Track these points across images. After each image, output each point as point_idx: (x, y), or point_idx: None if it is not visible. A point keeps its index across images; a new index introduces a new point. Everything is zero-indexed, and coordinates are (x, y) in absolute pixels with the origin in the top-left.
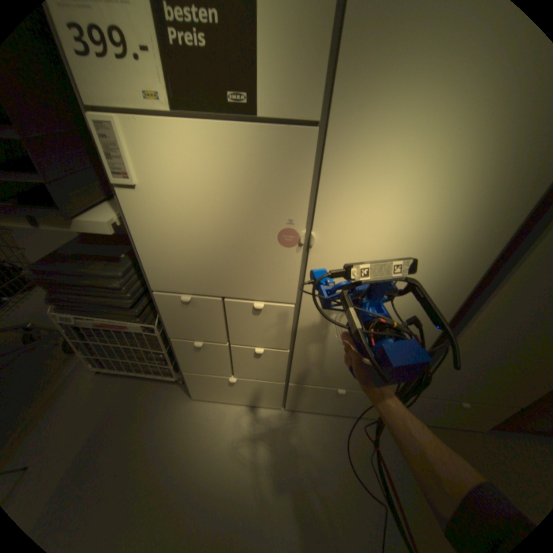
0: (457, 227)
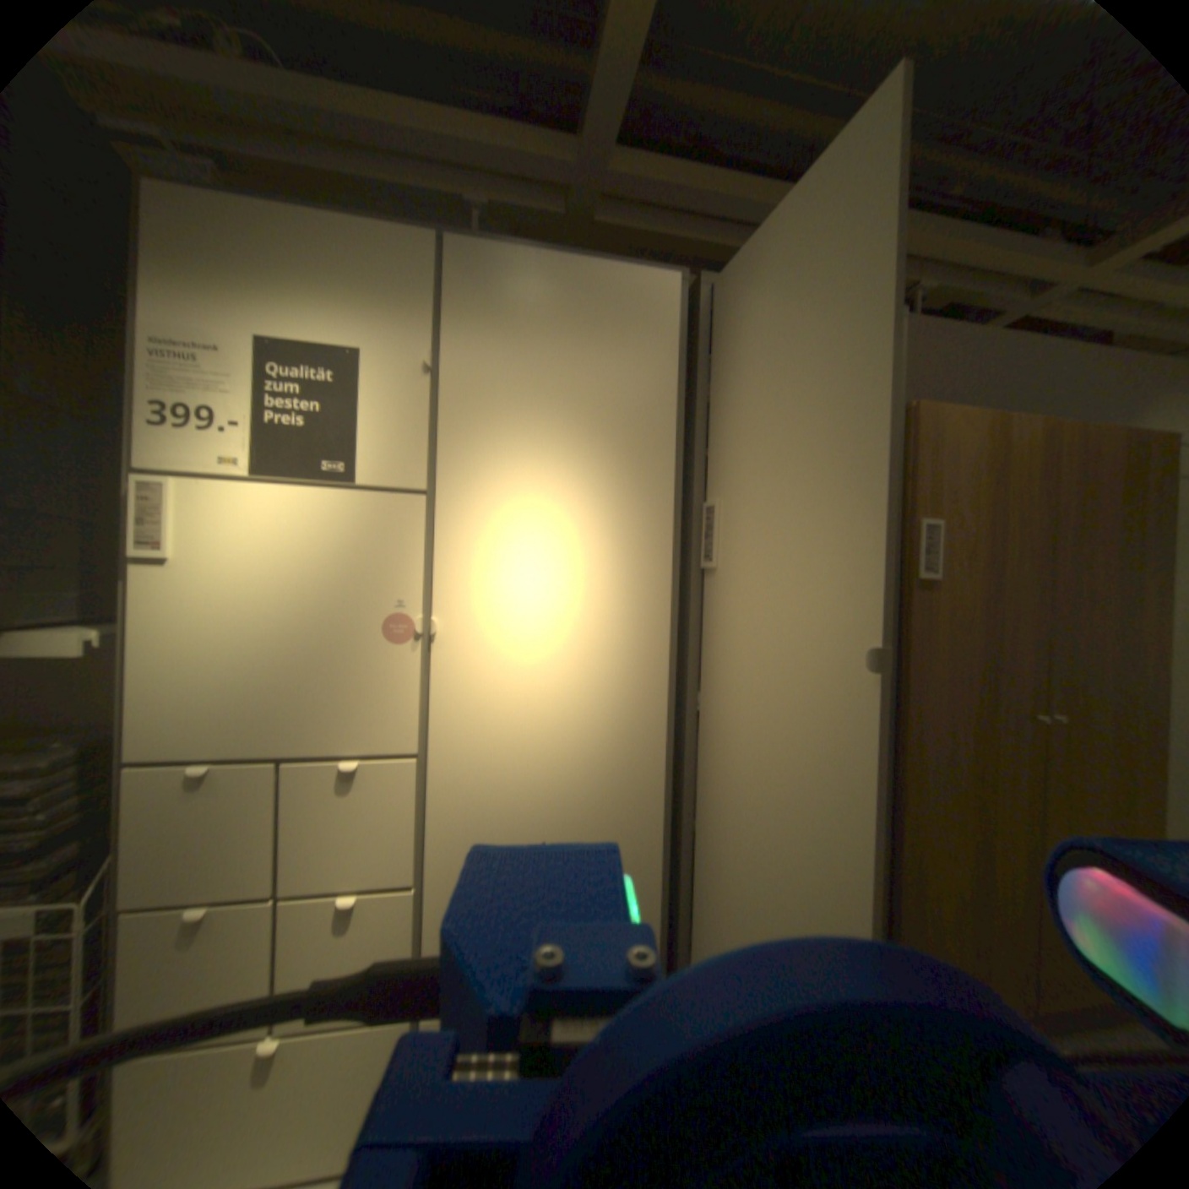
0: (606, 602)
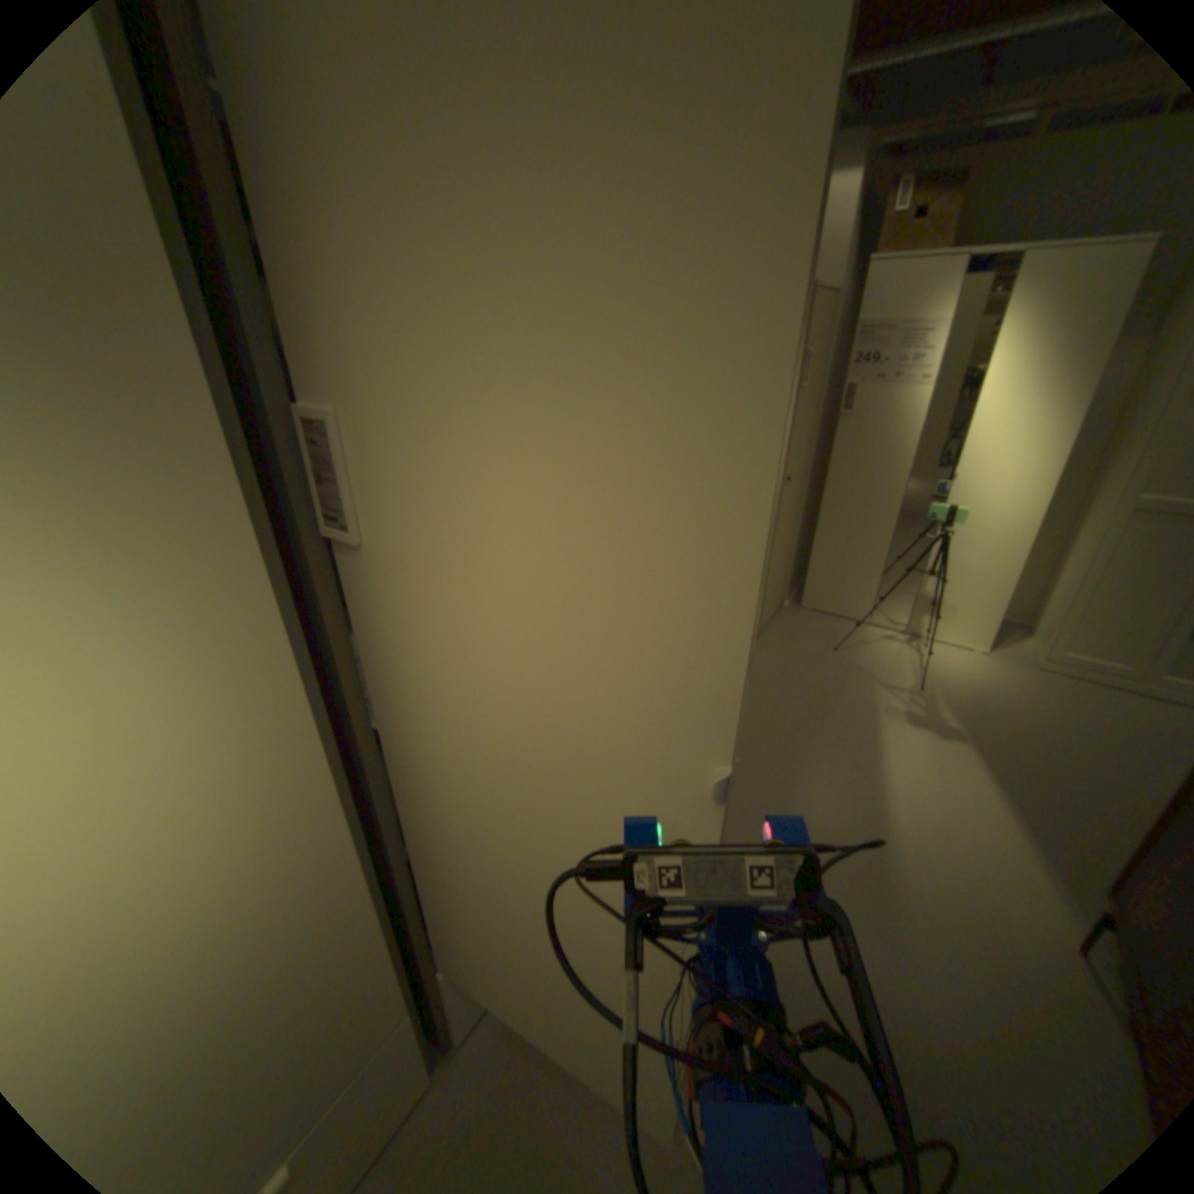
0: (129, 679)
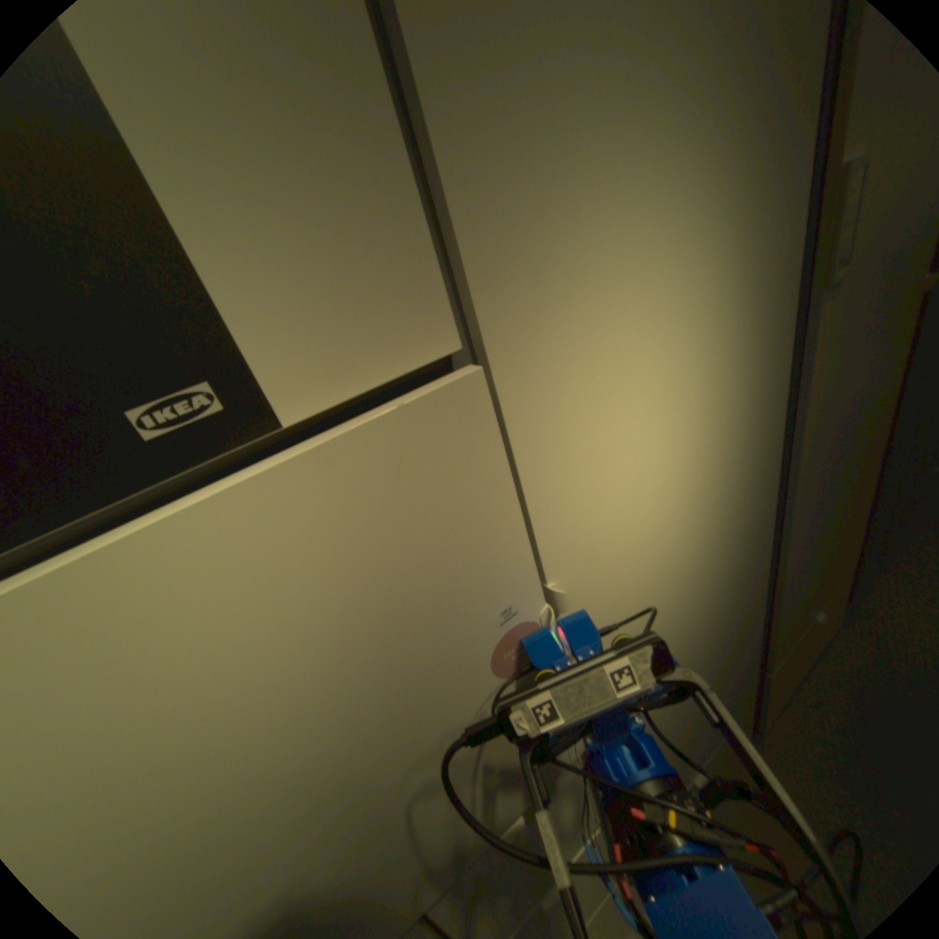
0: (735, 399)
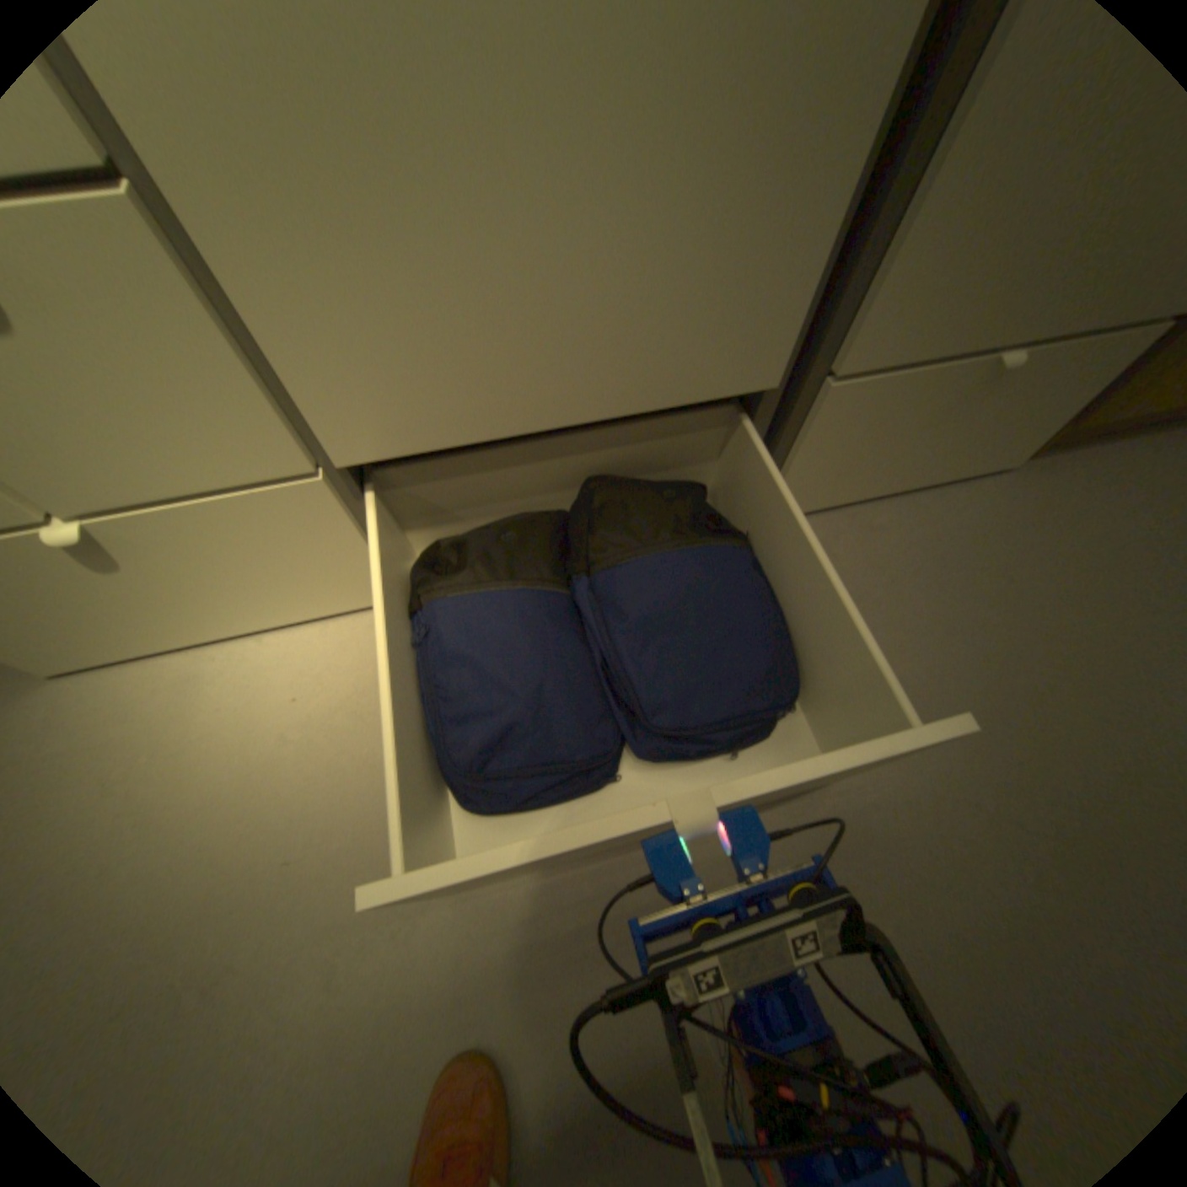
0: None
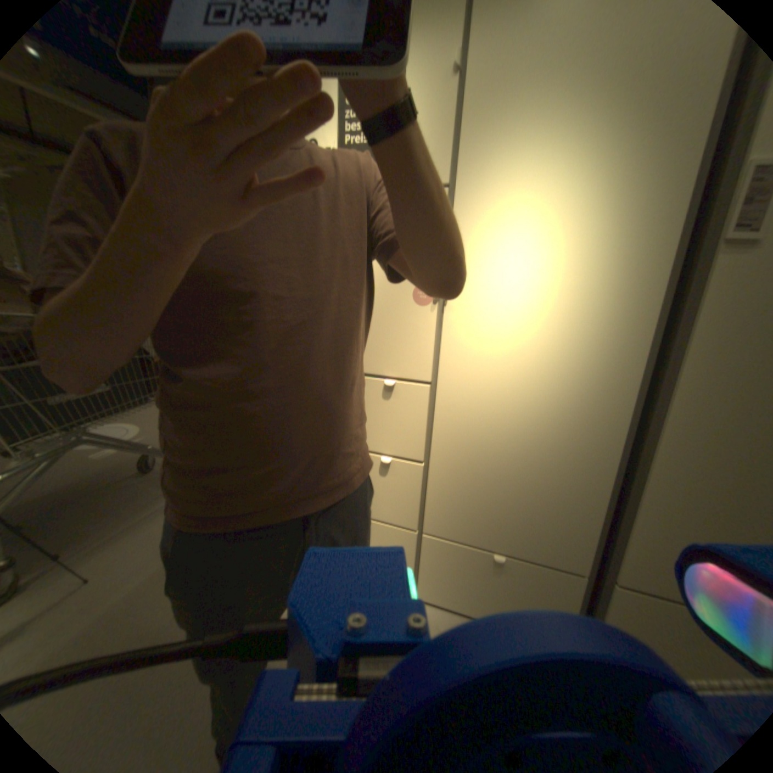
0: (597, 275)
